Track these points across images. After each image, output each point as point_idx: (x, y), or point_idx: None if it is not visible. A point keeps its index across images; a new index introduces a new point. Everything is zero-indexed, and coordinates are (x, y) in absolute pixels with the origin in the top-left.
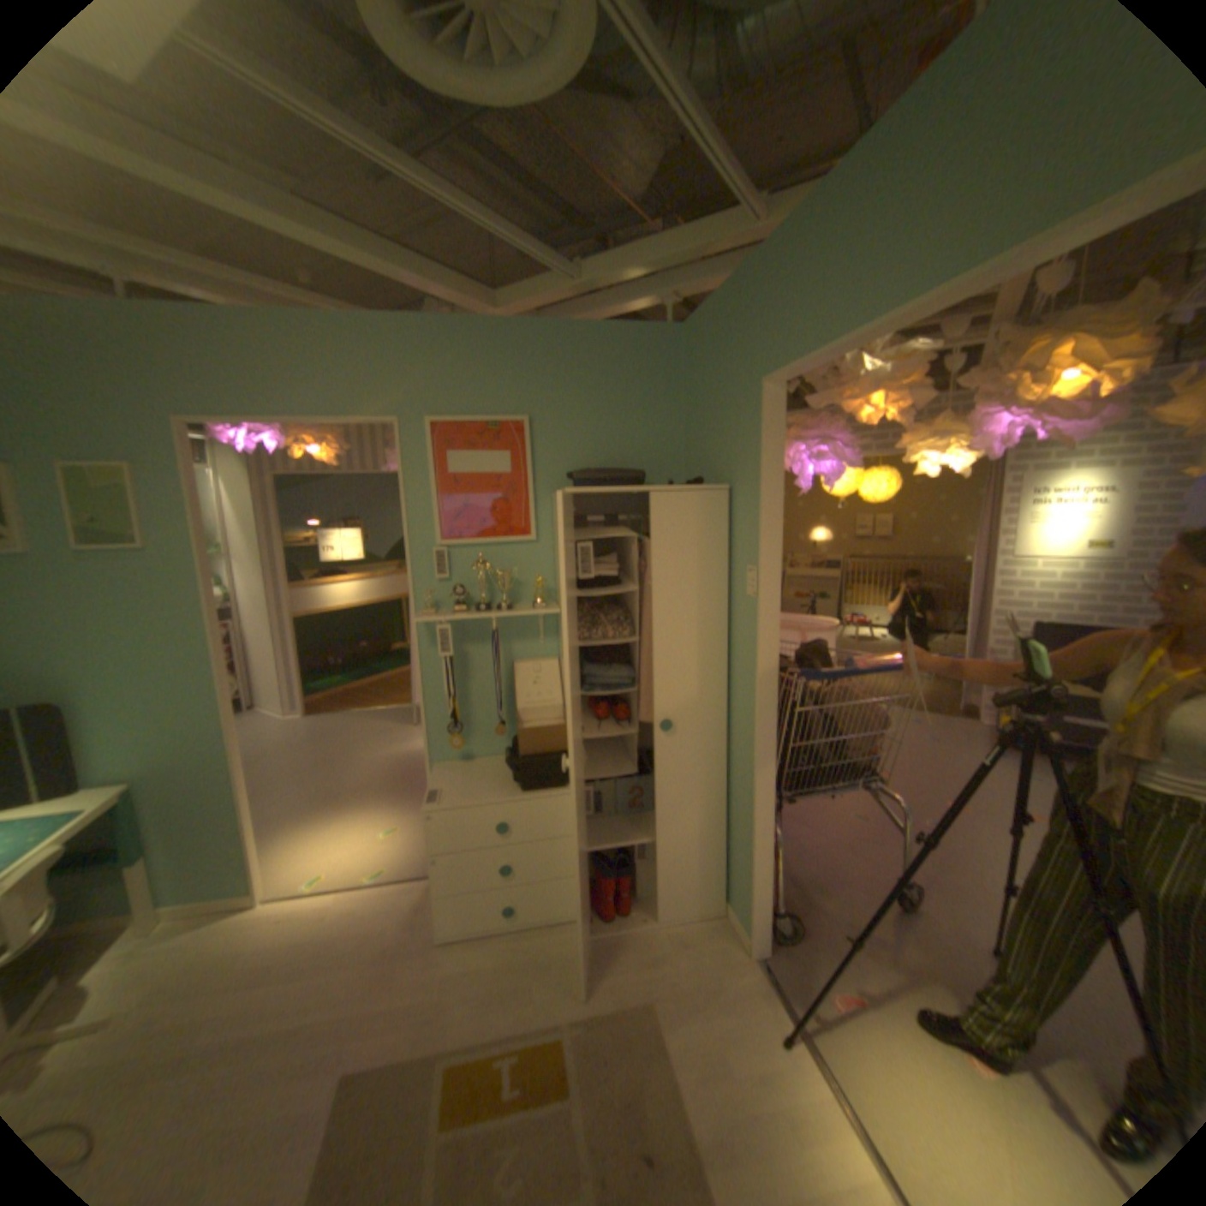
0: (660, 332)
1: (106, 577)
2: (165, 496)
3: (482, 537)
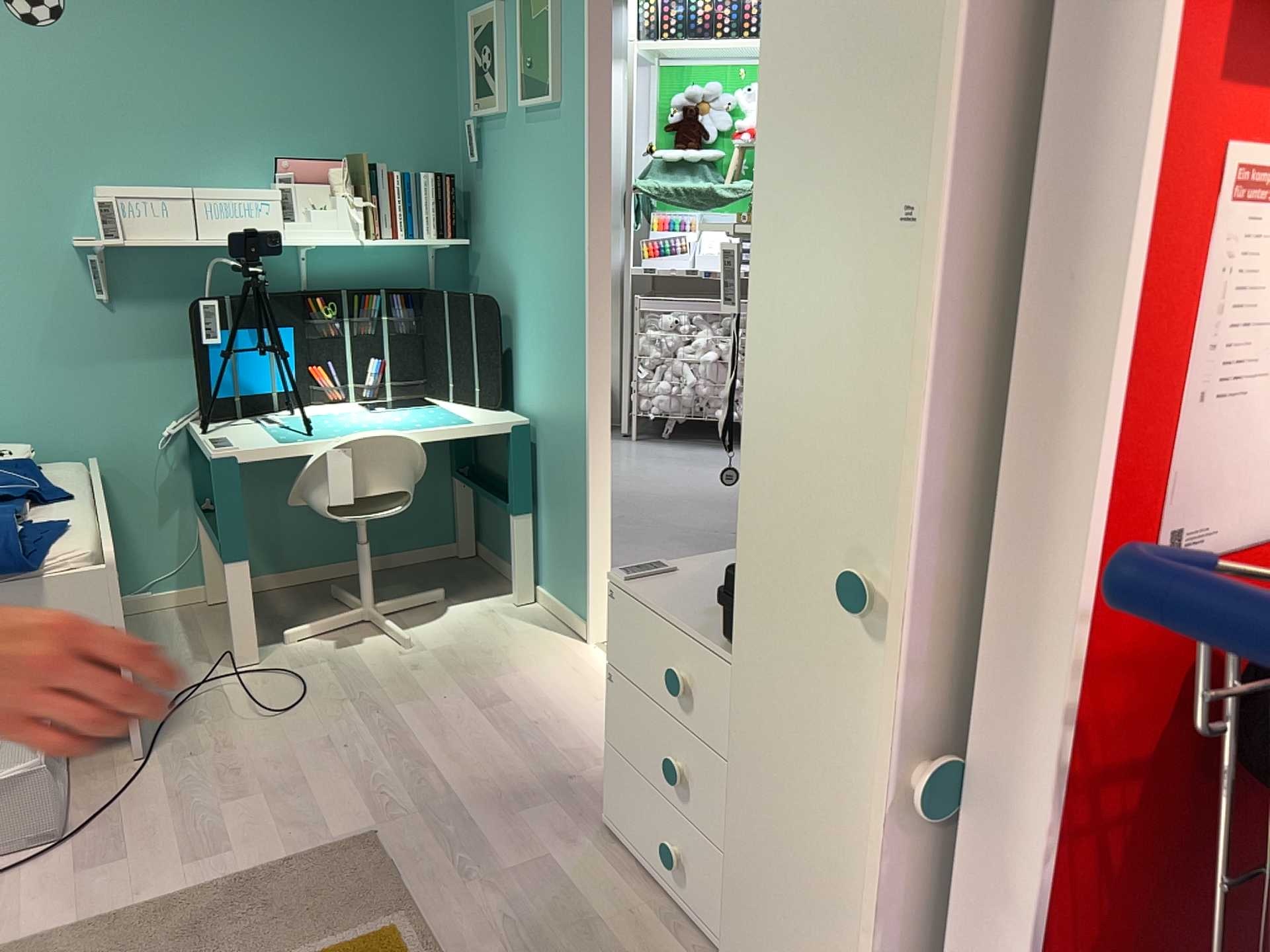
0: None
1: (538, 145)
2: (575, 24)
3: None
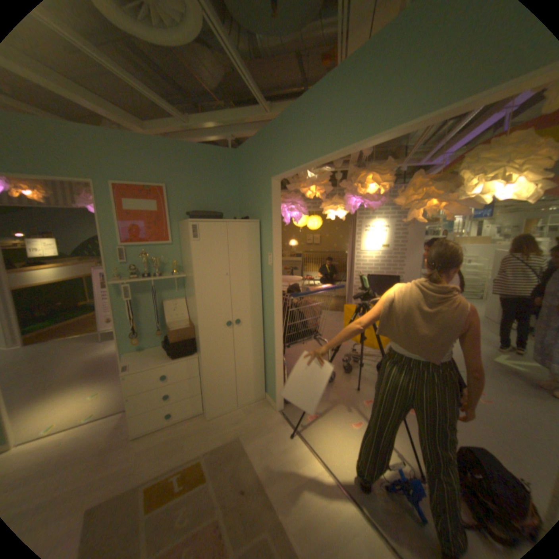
0: (226, 152)
1: None
2: None
3: (143, 242)
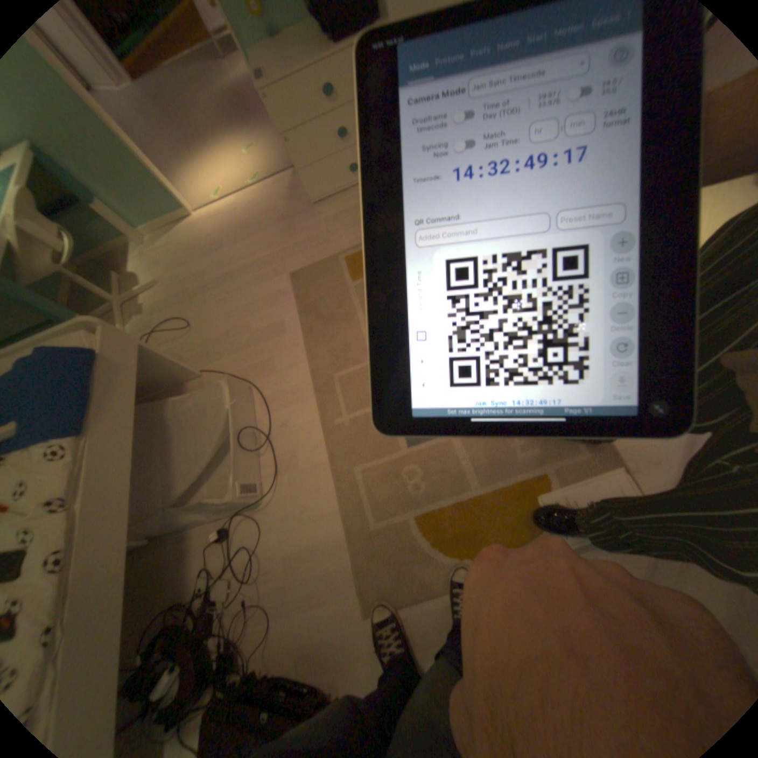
0: None
1: None
2: None
3: None
